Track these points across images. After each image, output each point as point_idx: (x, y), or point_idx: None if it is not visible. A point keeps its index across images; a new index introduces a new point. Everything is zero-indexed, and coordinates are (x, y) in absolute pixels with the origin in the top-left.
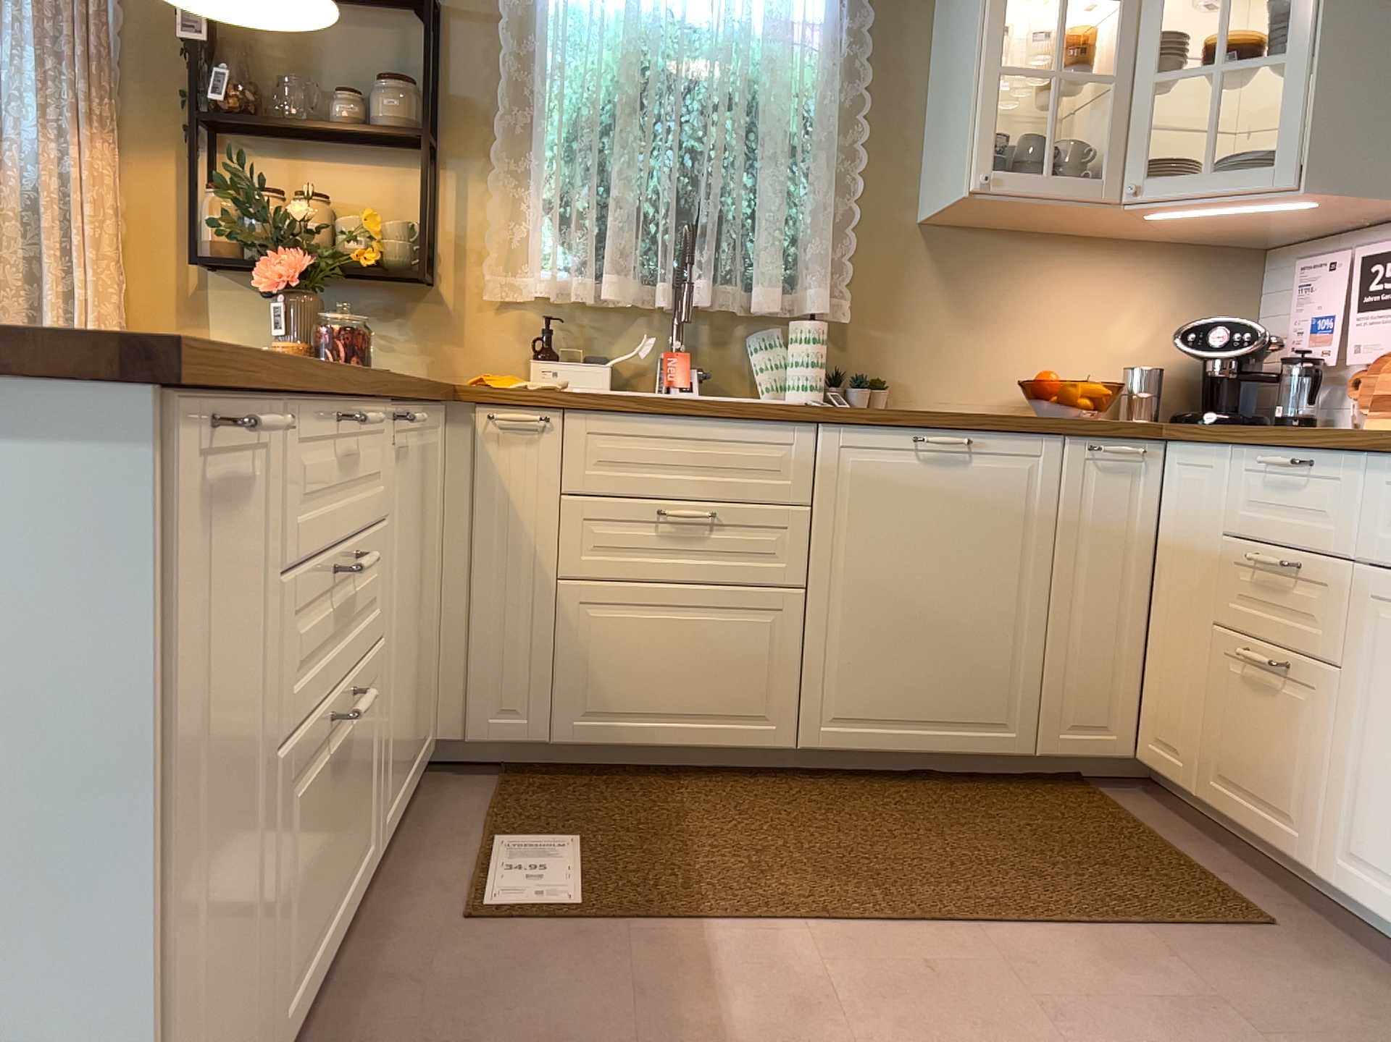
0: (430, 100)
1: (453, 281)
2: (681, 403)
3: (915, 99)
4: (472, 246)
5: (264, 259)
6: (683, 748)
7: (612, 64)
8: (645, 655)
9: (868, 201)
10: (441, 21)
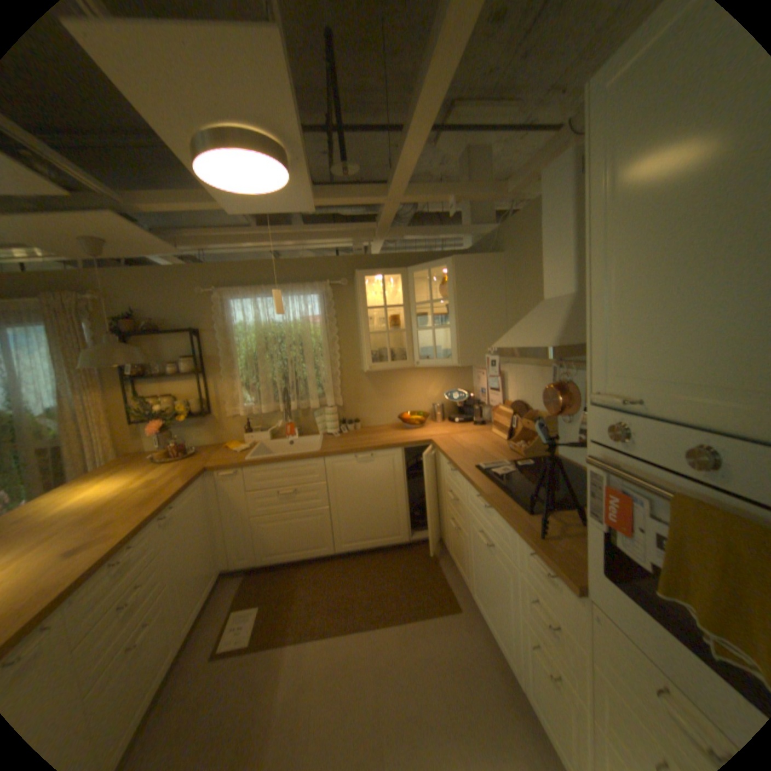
0: (196, 363)
1: (216, 412)
2: (278, 460)
3: (354, 333)
4: (221, 401)
5: (148, 425)
6: (298, 560)
7: (255, 339)
8: (281, 535)
9: (344, 367)
10: (198, 334)
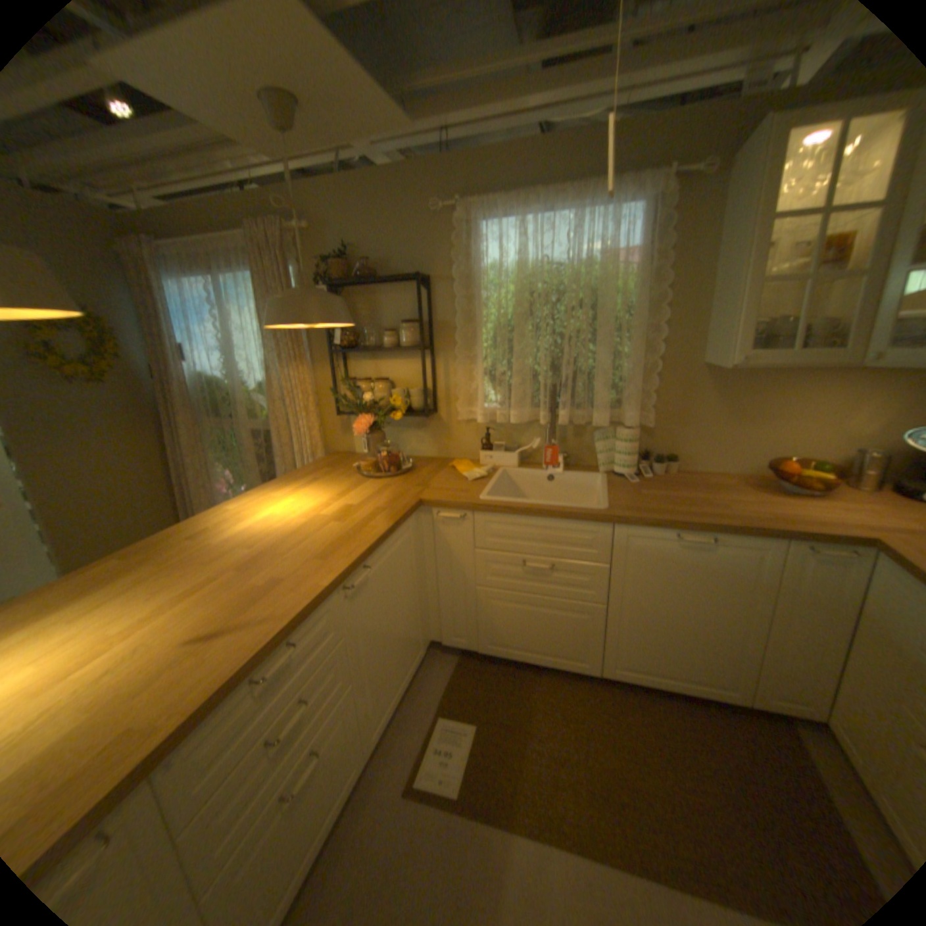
0: (421, 331)
1: (444, 411)
2: (533, 511)
3: (704, 284)
4: (451, 394)
5: (356, 418)
6: (541, 665)
7: (513, 293)
8: (520, 623)
9: (668, 353)
10: (429, 283)
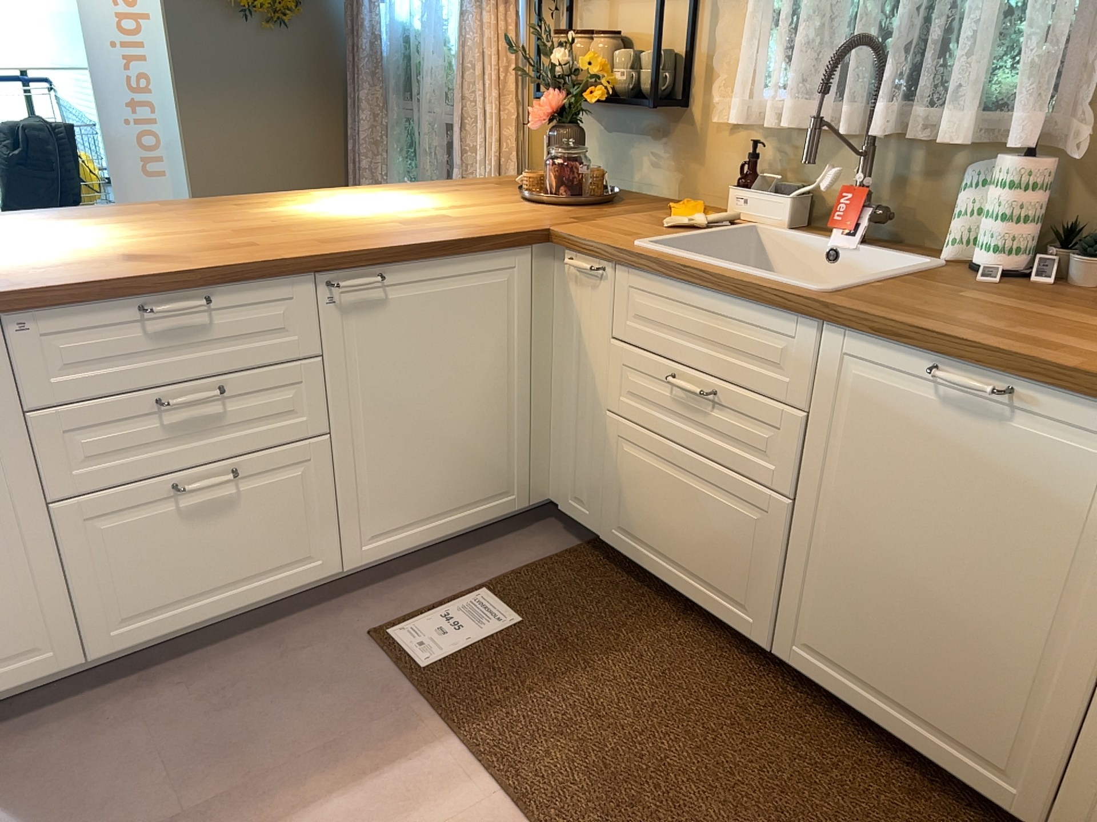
0: None
1: (699, 105)
2: (693, 273)
3: None
4: (714, 70)
5: (543, 99)
6: (681, 592)
7: None
8: (659, 499)
9: None
10: None
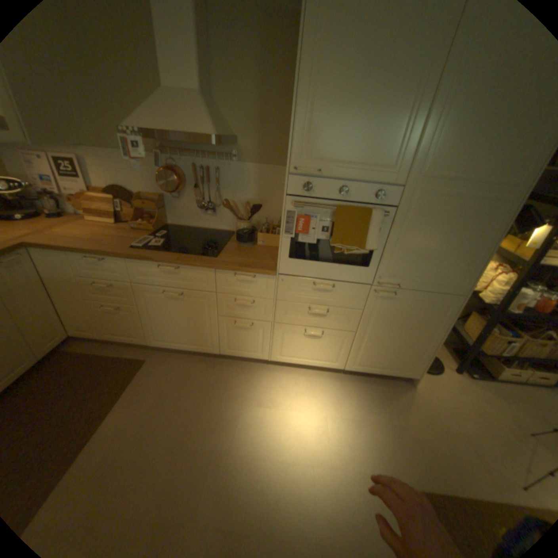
0: None
1: None
2: None
3: None
4: None
5: None
6: None
7: None
8: None
9: None
10: None
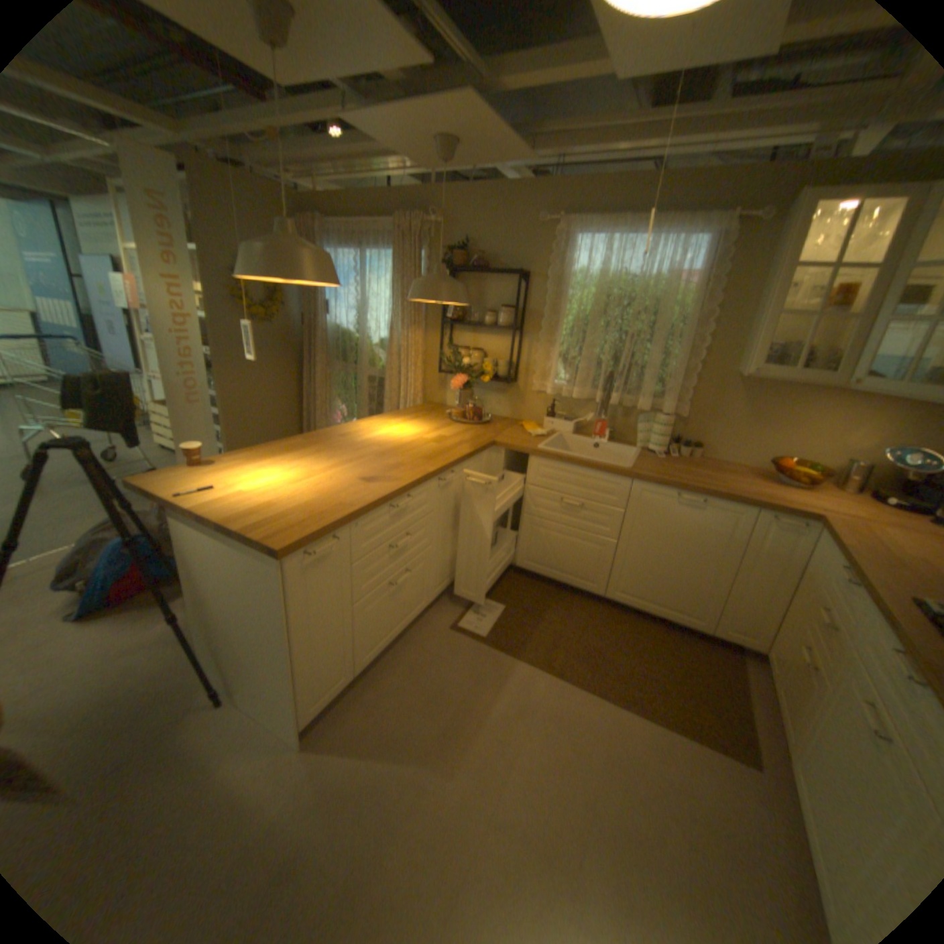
0: (515, 316)
1: (522, 382)
2: (575, 461)
3: (749, 307)
4: (530, 369)
5: (454, 377)
6: (561, 581)
7: (593, 295)
8: (551, 547)
9: (710, 360)
10: (528, 278)
